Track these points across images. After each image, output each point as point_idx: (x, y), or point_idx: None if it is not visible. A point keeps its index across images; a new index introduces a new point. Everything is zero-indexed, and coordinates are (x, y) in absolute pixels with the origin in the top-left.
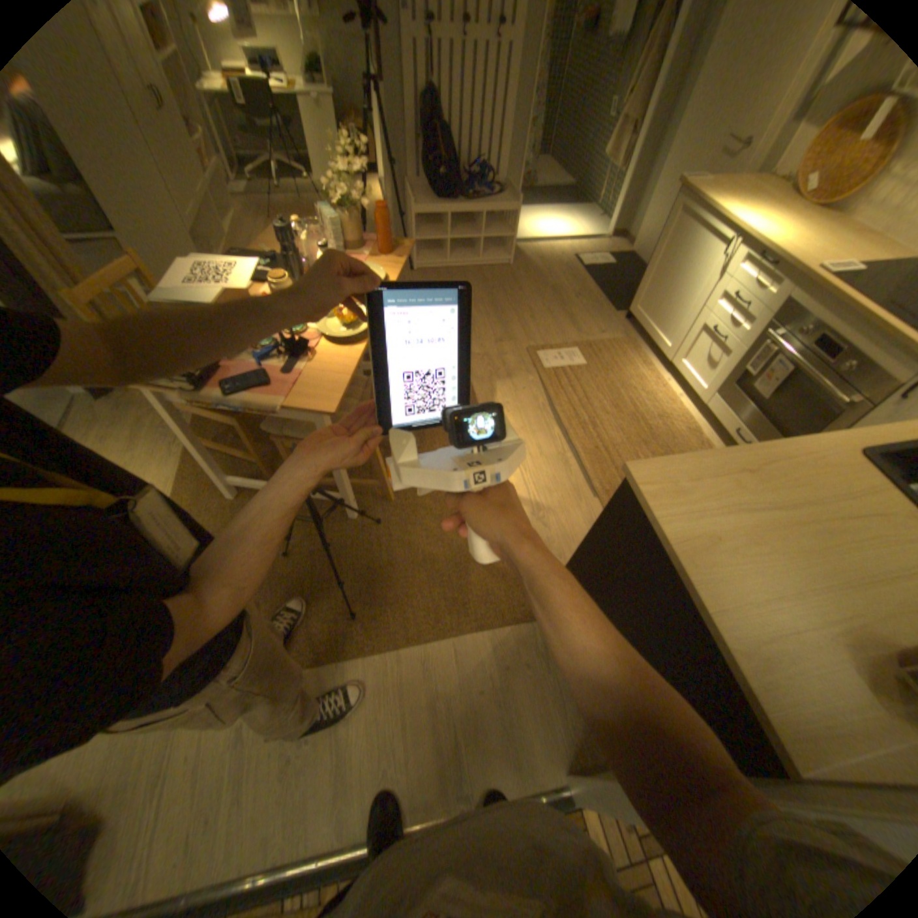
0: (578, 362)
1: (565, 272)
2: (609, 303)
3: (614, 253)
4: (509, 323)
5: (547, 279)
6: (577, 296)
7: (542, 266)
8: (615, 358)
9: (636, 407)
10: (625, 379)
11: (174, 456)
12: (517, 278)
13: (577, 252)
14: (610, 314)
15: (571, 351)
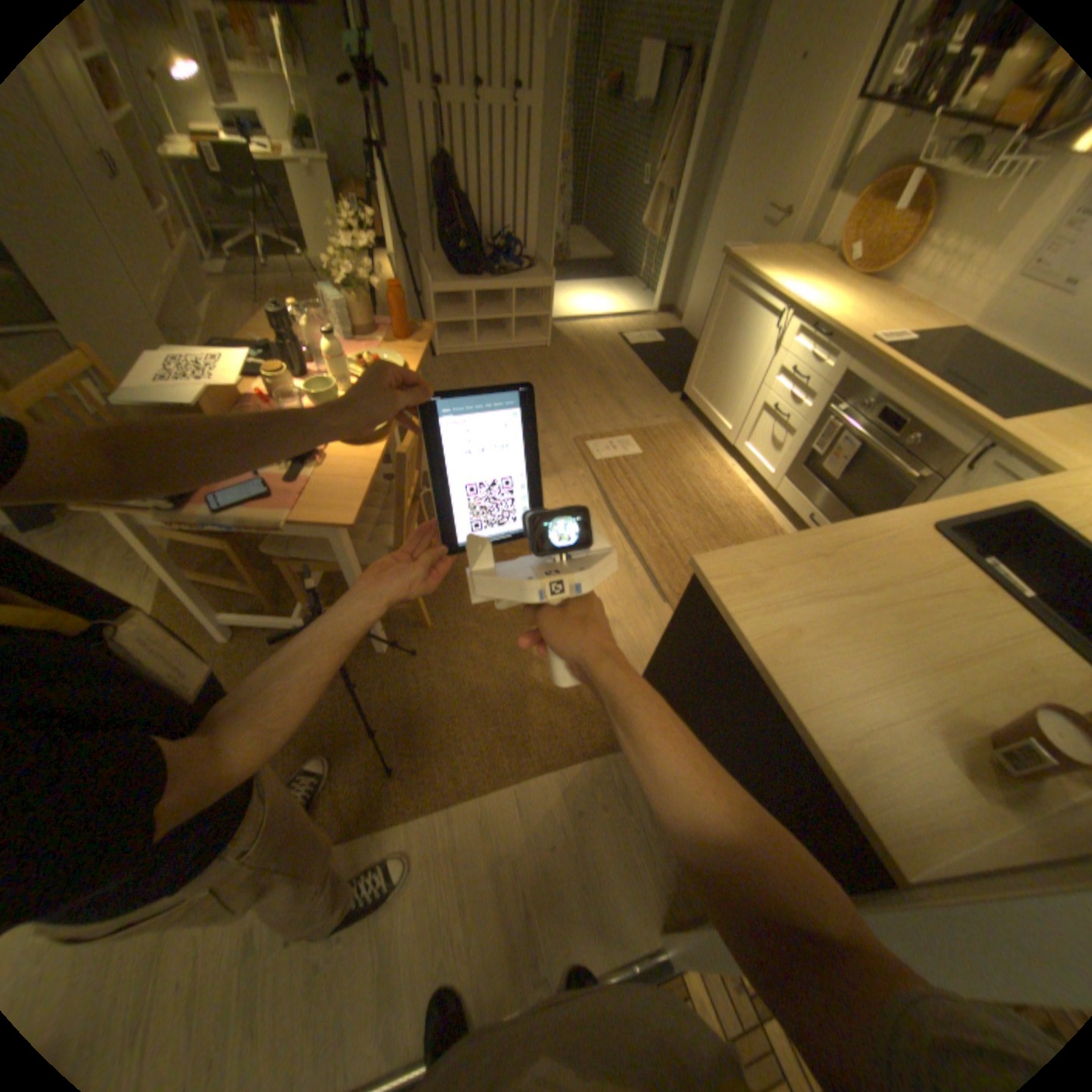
0: (633, 451)
1: (610, 353)
2: (661, 385)
3: (661, 330)
4: (551, 412)
5: (590, 361)
6: (625, 378)
7: (584, 347)
8: (673, 445)
9: (701, 498)
10: (685, 467)
11: (145, 594)
12: (556, 361)
13: (621, 330)
14: (663, 397)
15: (624, 440)
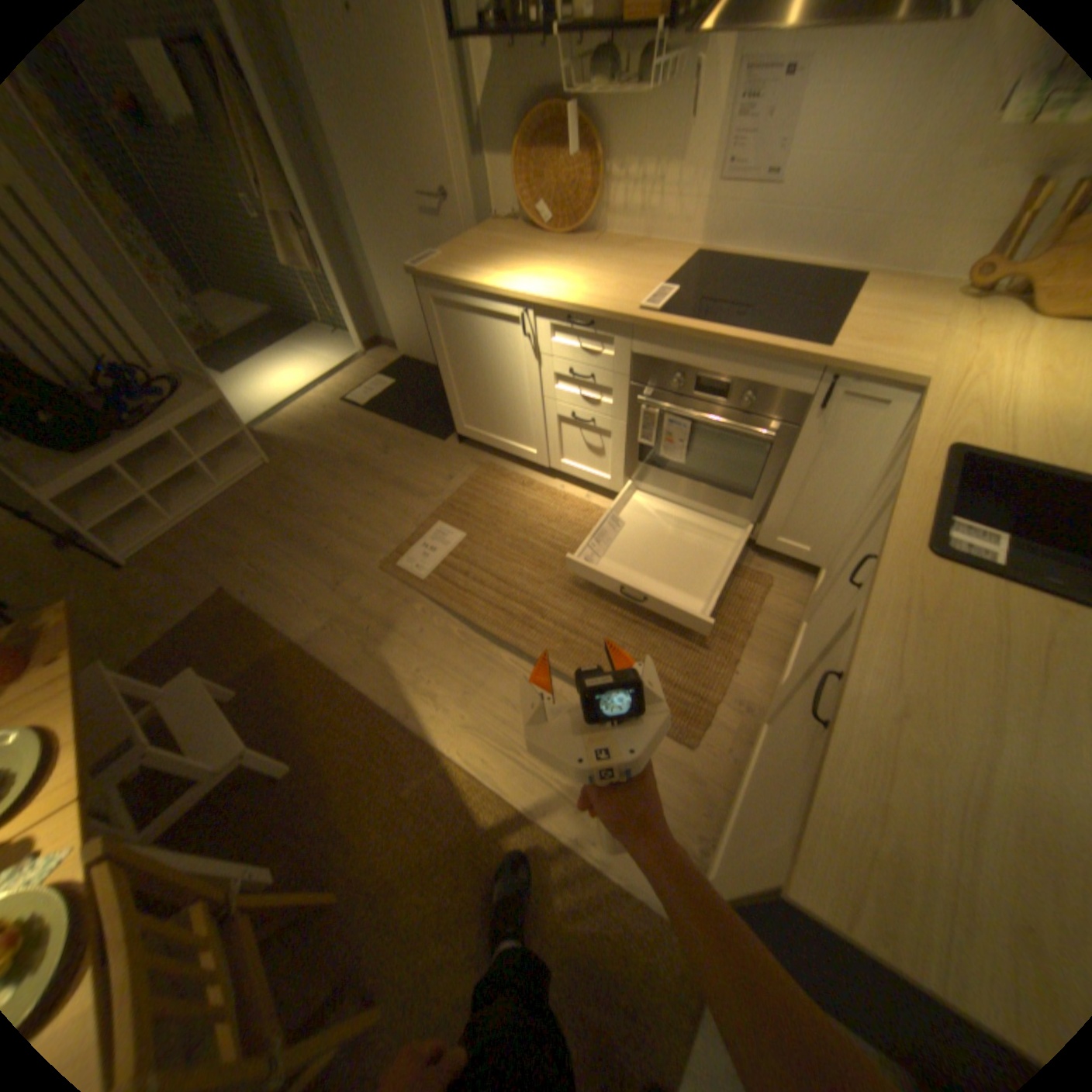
0: (455, 537)
1: (347, 427)
2: (428, 435)
3: (383, 369)
4: (329, 546)
5: (331, 451)
6: (385, 449)
7: (312, 437)
8: (490, 501)
9: (561, 547)
10: (521, 520)
11: None
12: (290, 475)
13: (340, 392)
14: (440, 448)
15: (436, 530)
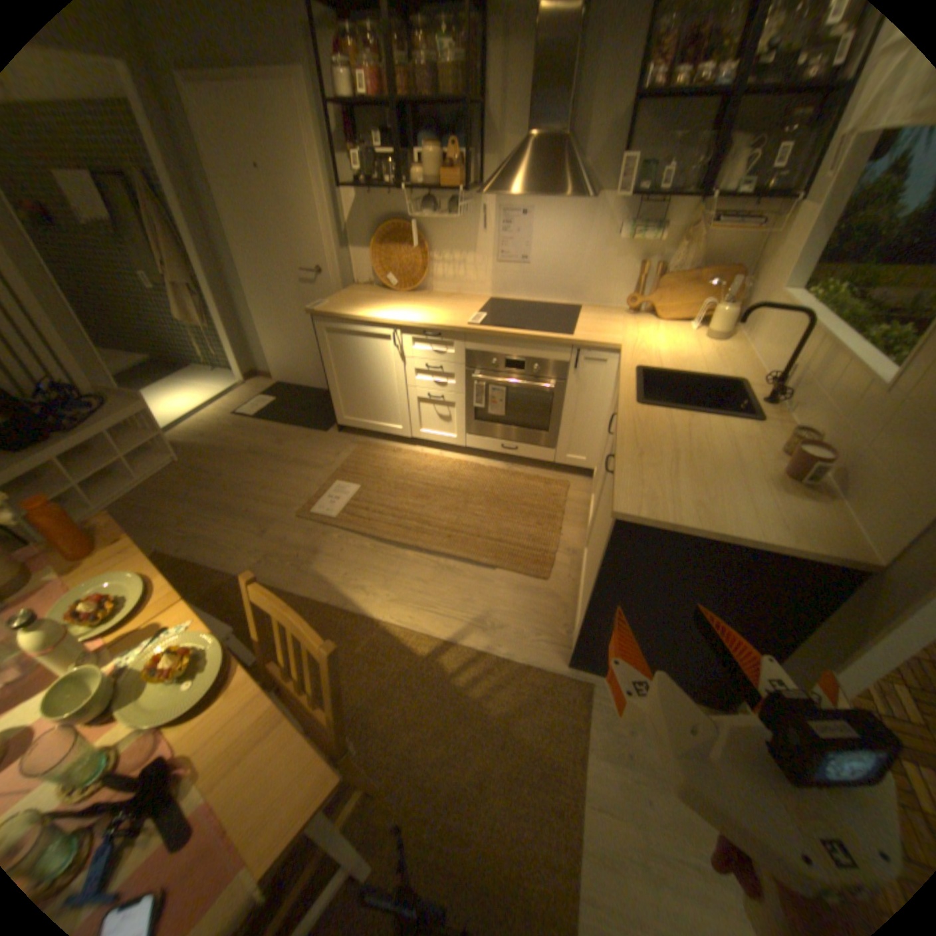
0: (352, 487)
1: (242, 430)
2: (312, 428)
3: (263, 390)
4: (249, 507)
5: (233, 446)
6: (279, 441)
7: (213, 439)
8: (372, 463)
9: (431, 483)
10: (398, 471)
11: None
12: (200, 465)
13: (230, 407)
14: (324, 435)
15: (336, 485)
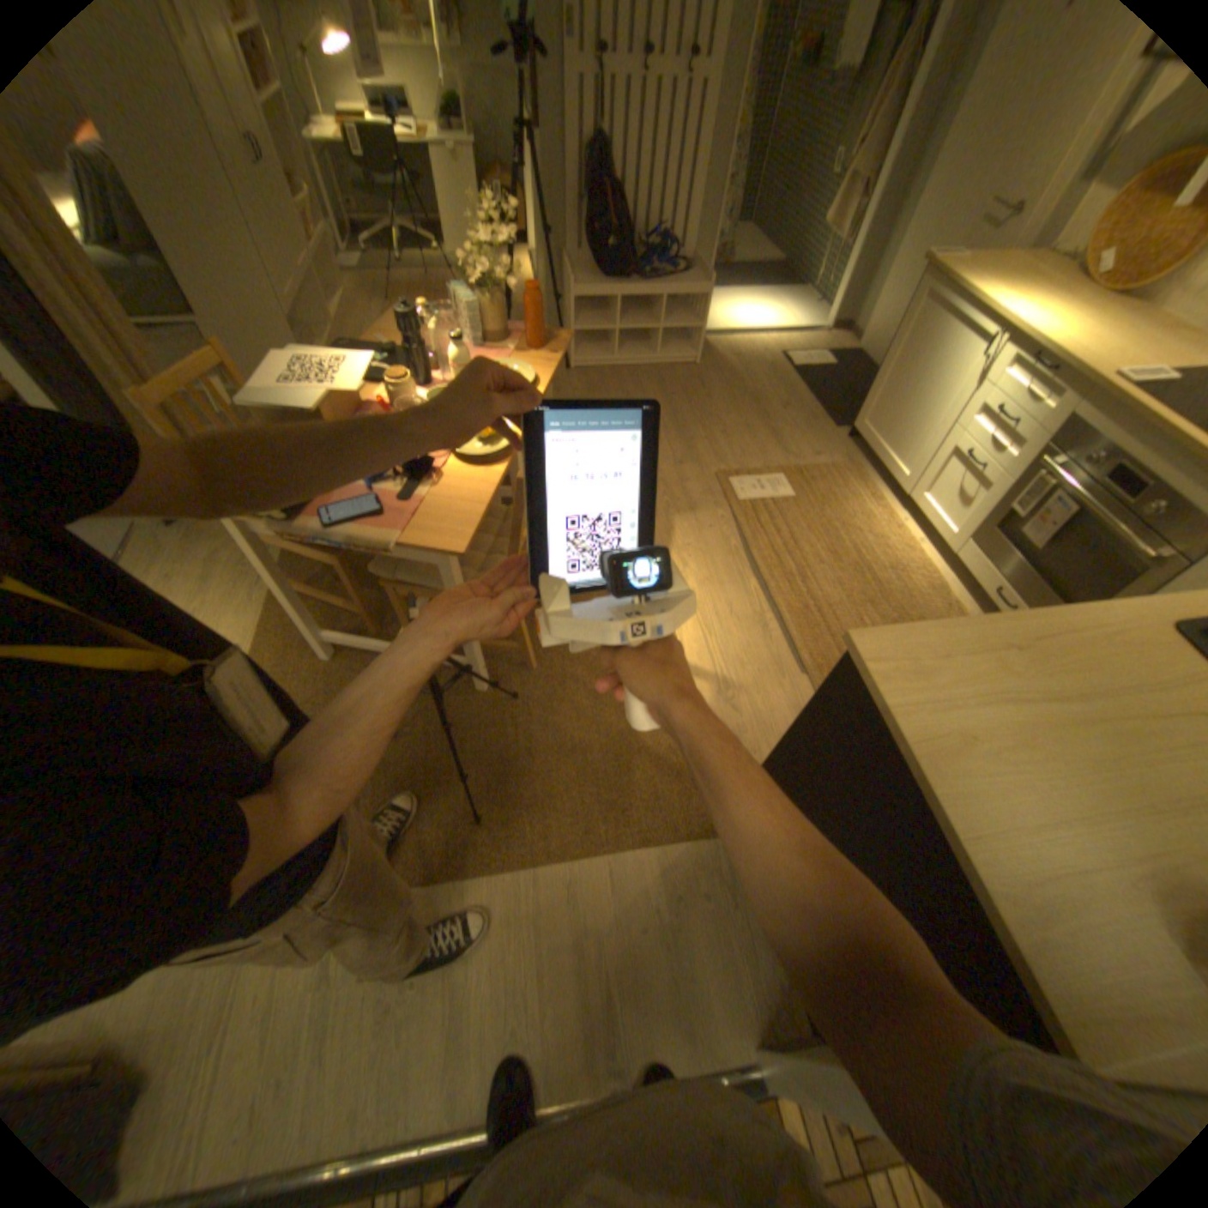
0: (784, 492)
1: (769, 375)
2: (827, 416)
3: (835, 350)
4: (693, 439)
5: (745, 383)
6: (785, 406)
7: (739, 366)
8: (834, 489)
9: (861, 555)
10: (846, 516)
11: (256, 601)
12: (705, 381)
13: (786, 348)
14: (828, 431)
15: (775, 479)
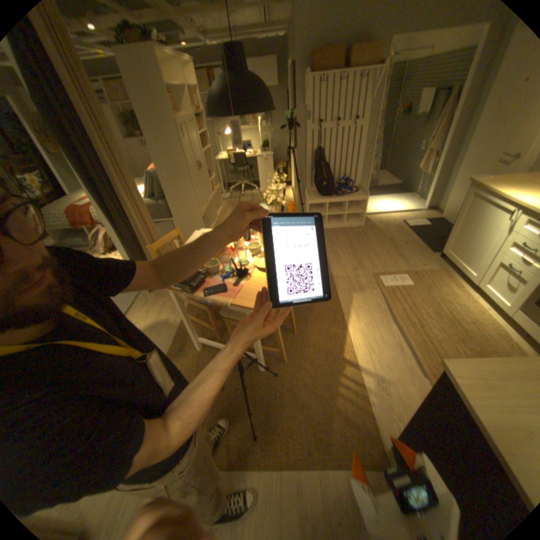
0: (408, 283)
1: (397, 230)
2: (428, 247)
3: (429, 218)
4: (361, 258)
5: (385, 233)
6: (406, 243)
7: (382, 227)
8: (435, 281)
9: (453, 315)
10: (443, 295)
11: (176, 323)
12: (366, 233)
13: (405, 218)
14: (429, 254)
15: (403, 276)
